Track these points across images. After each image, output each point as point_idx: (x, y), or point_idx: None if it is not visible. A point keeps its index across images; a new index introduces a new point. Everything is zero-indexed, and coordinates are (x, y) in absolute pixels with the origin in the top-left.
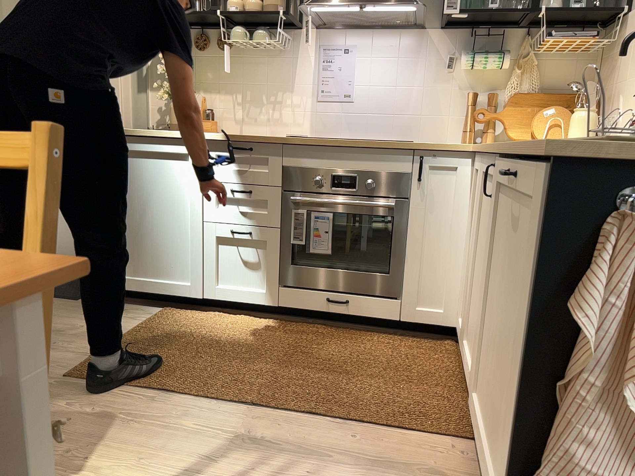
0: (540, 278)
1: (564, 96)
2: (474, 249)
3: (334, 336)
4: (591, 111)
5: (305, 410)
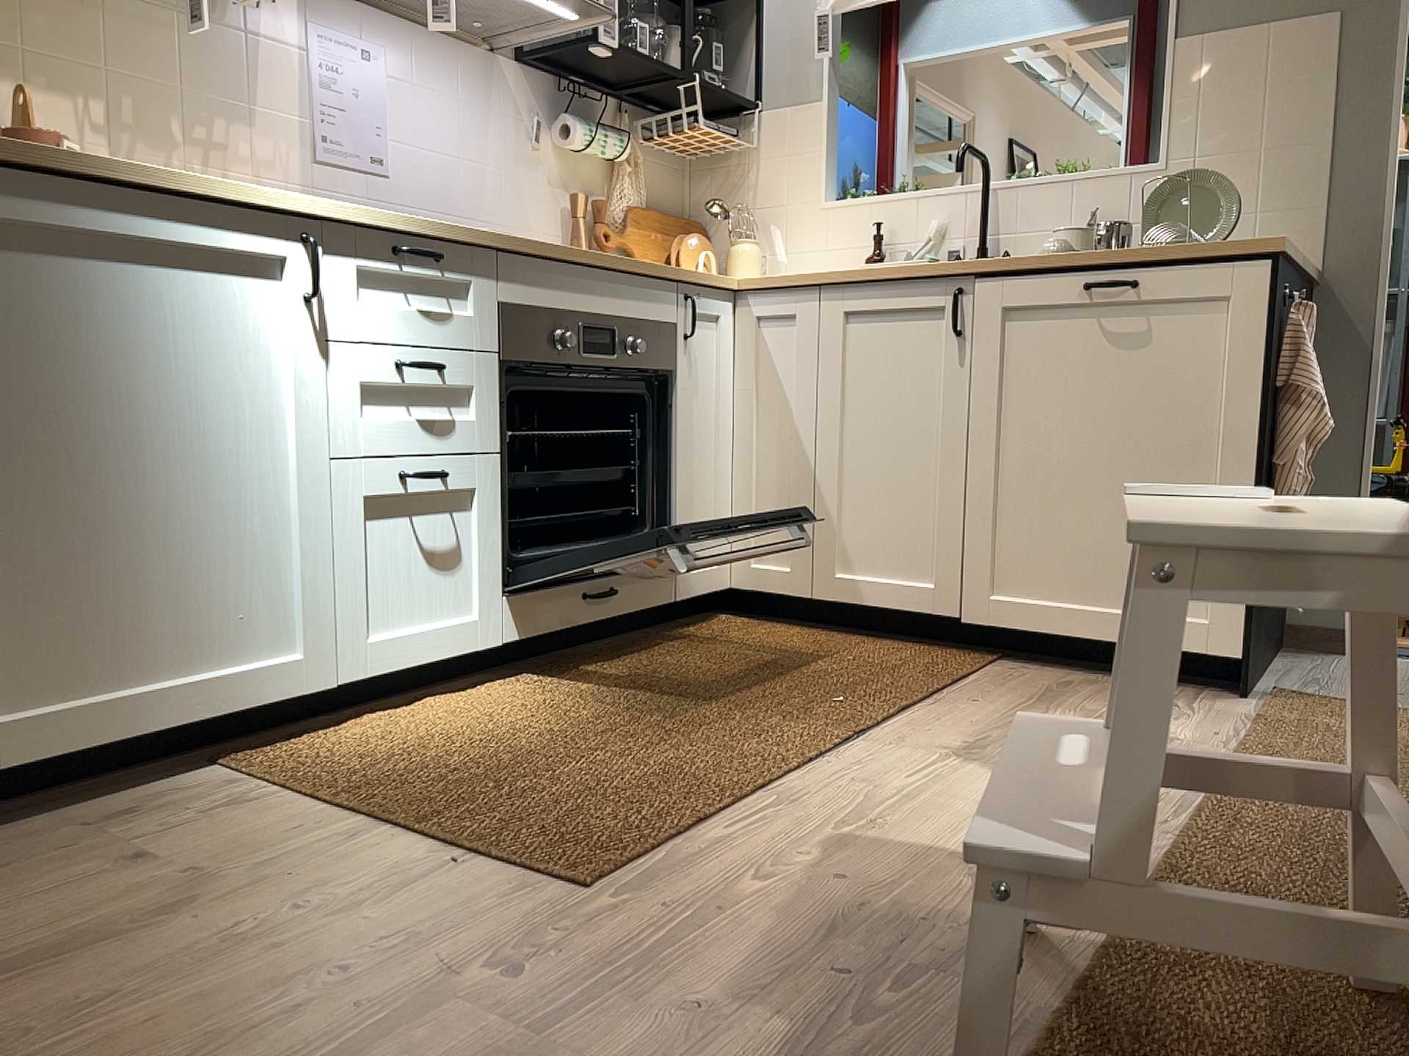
0: (1265, 360)
1: (664, 217)
2: (839, 426)
3: (634, 659)
4: (754, 241)
5: (897, 708)
